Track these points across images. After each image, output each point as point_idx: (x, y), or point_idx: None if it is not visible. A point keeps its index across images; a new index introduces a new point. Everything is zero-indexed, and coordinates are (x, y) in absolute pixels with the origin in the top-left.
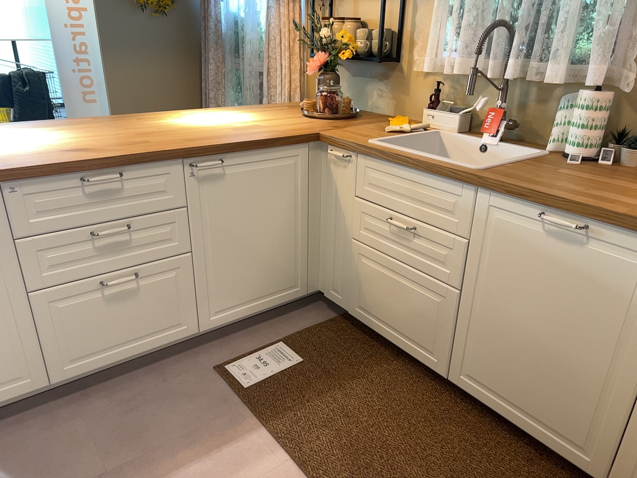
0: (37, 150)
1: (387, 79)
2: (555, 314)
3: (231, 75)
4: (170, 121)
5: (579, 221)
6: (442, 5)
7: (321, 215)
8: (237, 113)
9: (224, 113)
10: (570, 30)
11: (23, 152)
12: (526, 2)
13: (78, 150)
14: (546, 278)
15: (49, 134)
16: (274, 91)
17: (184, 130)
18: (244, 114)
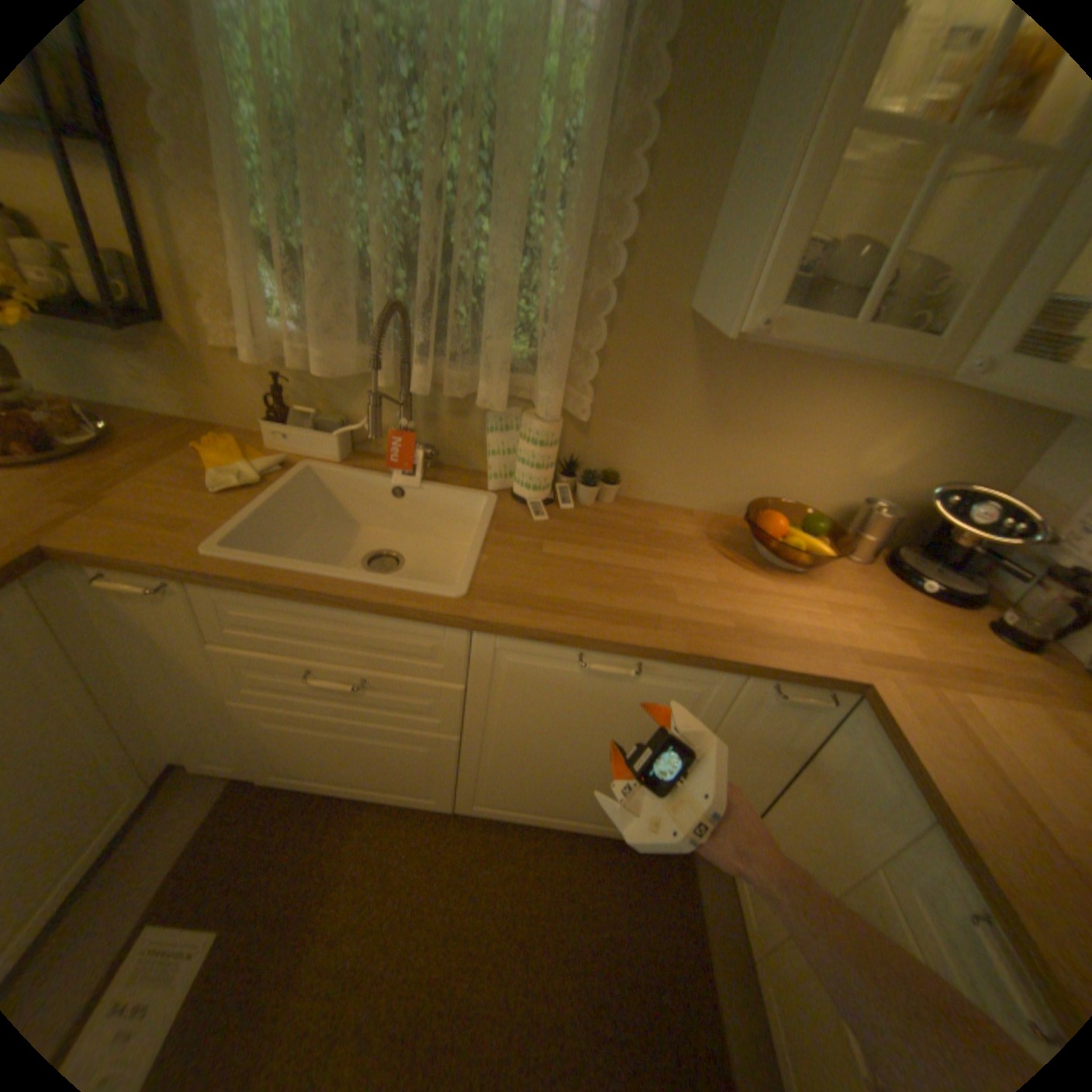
0: None
1: (147, 349)
2: (598, 741)
3: None
4: None
5: (631, 658)
6: (244, 229)
7: (123, 670)
8: None
9: None
10: (509, 330)
11: None
12: (429, 267)
13: None
14: (586, 713)
15: None
16: None
17: None
18: None
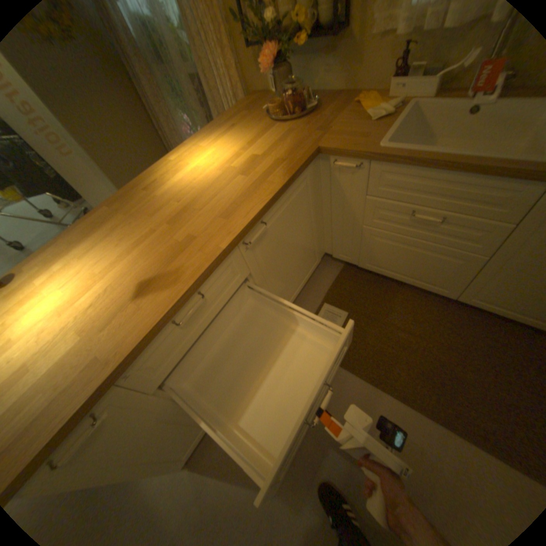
0: (103, 304)
1: (335, 49)
2: None
3: (163, 84)
4: (172, 181)
5: None
6: None
7: (324, 209)
8: (216, 140)
9: (205, 145)
10: None
11: (92, 317)
12: None
13: (141, 286)
14: None
15: (89, 260)
16: (214, 92)
17: (201, 195)
18: (223, 140)
